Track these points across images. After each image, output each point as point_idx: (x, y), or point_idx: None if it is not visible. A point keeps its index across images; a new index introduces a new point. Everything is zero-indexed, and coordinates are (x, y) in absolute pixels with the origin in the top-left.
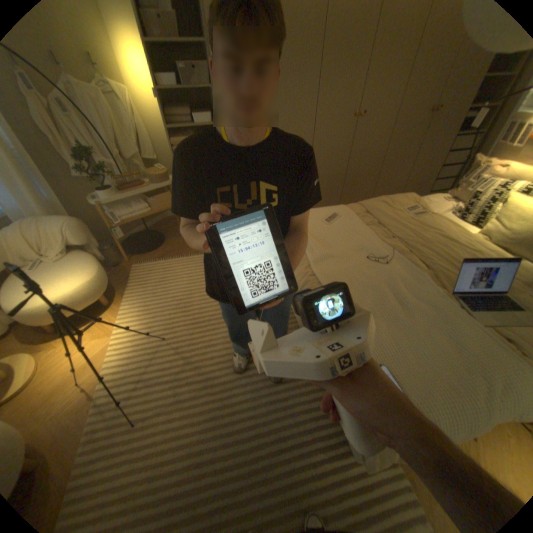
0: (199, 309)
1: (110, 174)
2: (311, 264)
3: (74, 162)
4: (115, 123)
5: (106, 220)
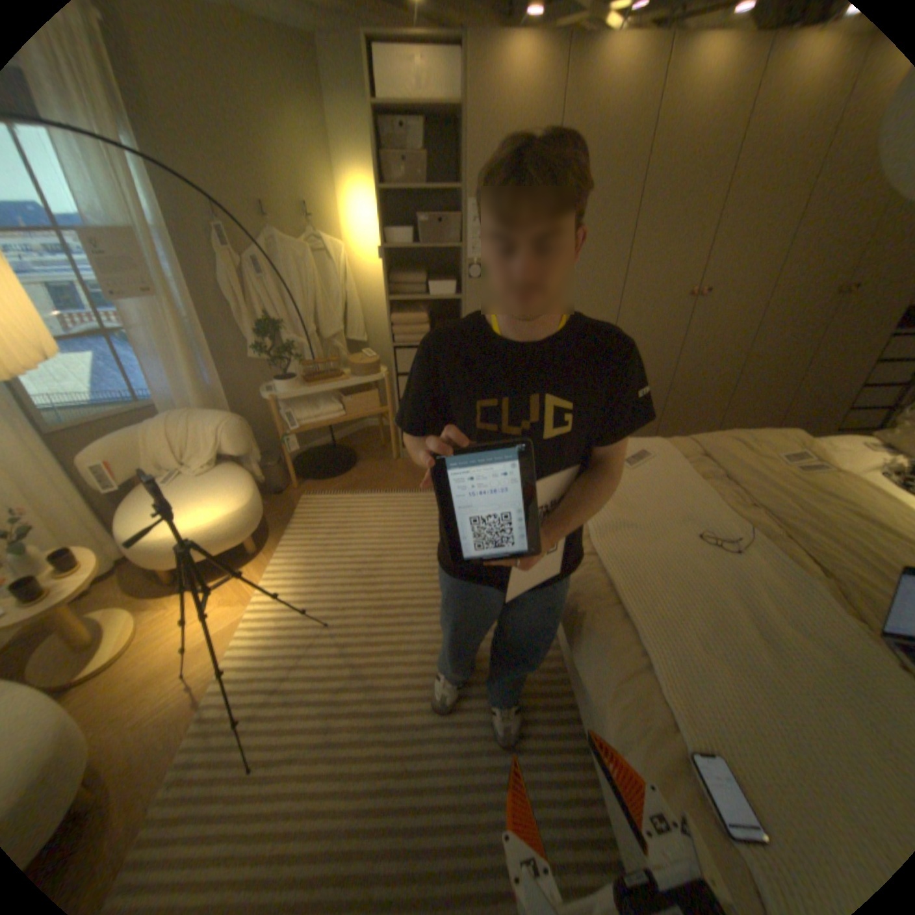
0: (391, 583)
1: (299, 359)
2: (592, 535)
3: (254, 339)
4: (319, 290)
5: (279, 423)
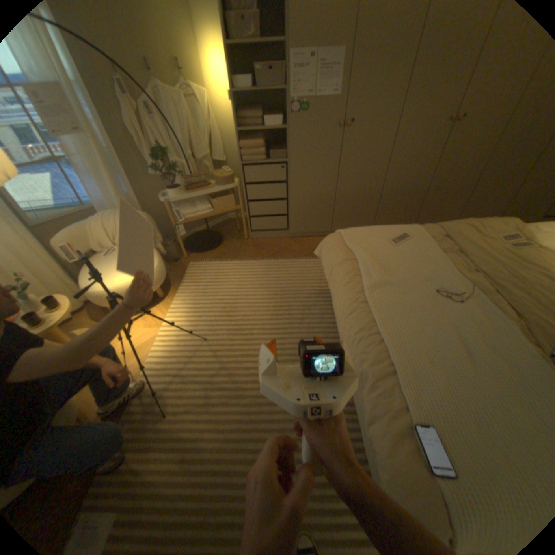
0: (244, 315)
1: (181, 174)
2: (366, 289)
3: (152, 161)
4: (192, 125)
5: (173, 217)
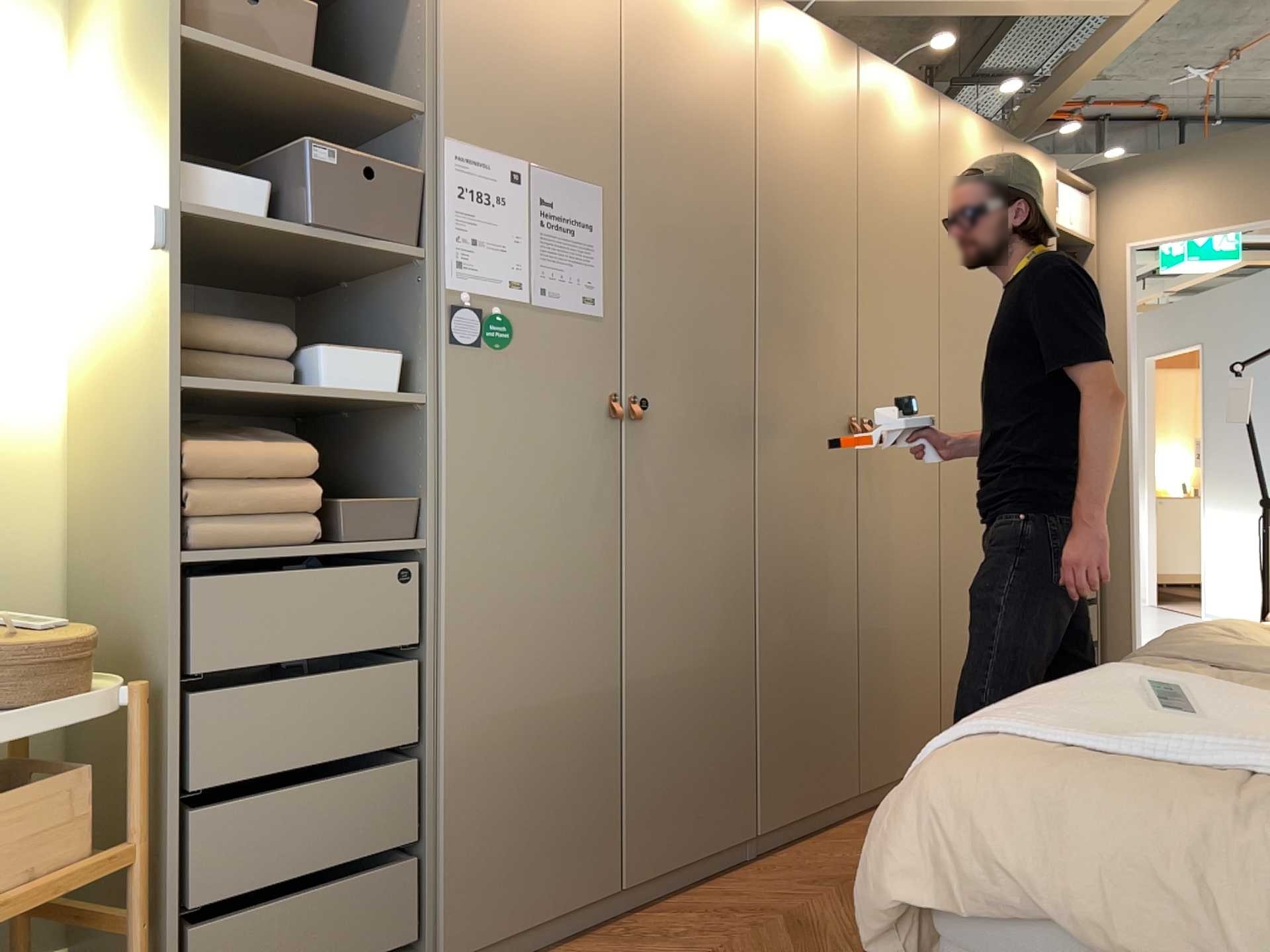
0: None
1: None
2: None
3: None
4: None
5: None
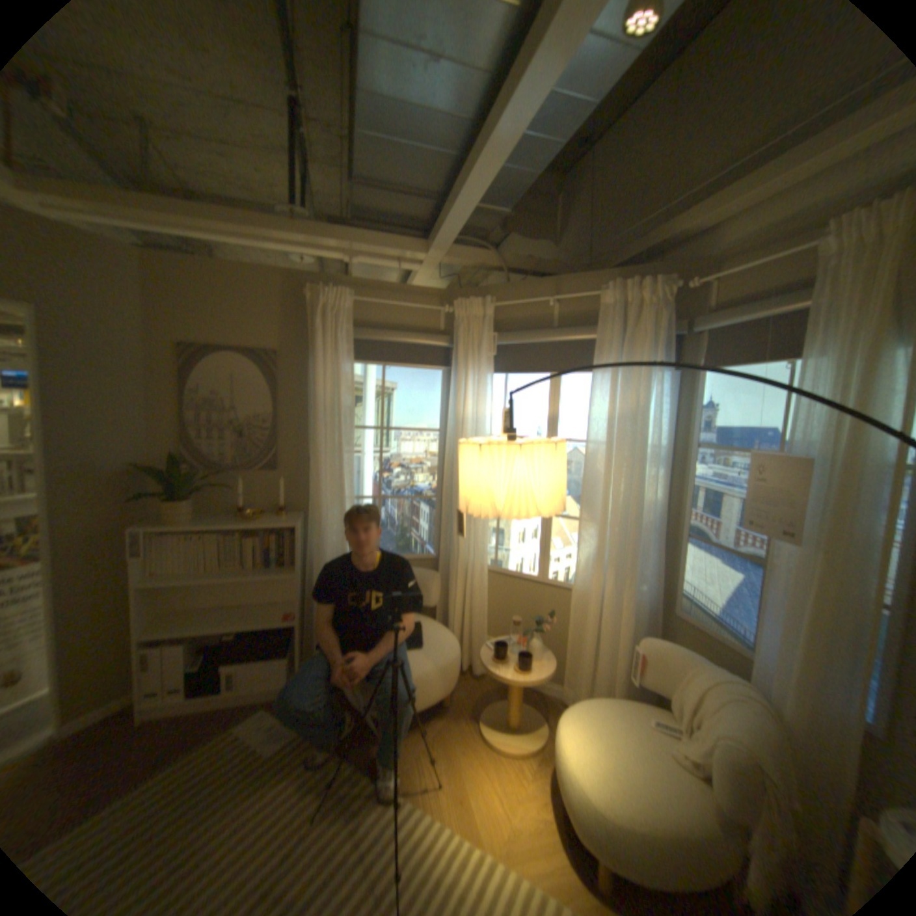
0: None
1: None
2: None
3: None
4: None
5: None
